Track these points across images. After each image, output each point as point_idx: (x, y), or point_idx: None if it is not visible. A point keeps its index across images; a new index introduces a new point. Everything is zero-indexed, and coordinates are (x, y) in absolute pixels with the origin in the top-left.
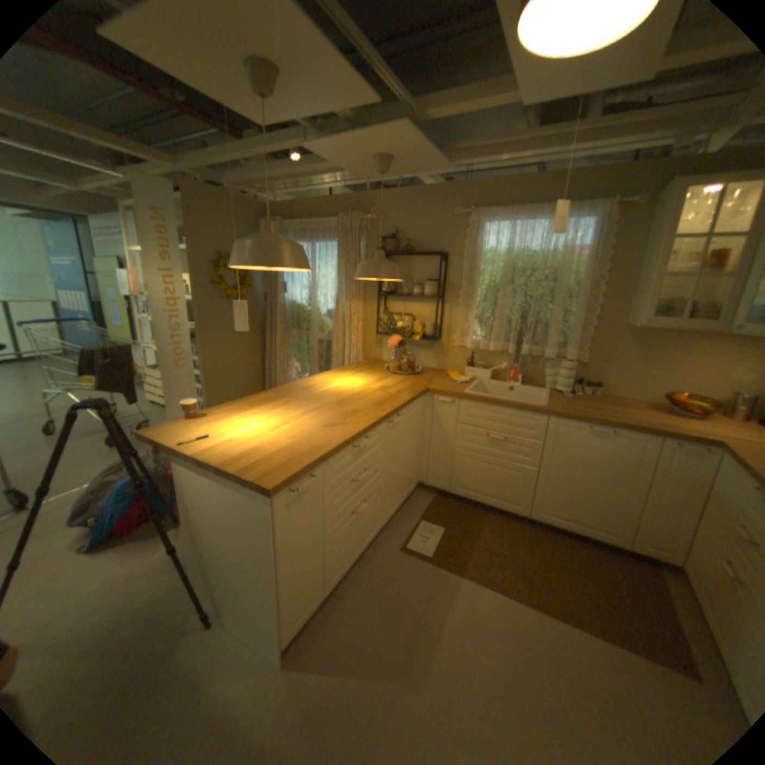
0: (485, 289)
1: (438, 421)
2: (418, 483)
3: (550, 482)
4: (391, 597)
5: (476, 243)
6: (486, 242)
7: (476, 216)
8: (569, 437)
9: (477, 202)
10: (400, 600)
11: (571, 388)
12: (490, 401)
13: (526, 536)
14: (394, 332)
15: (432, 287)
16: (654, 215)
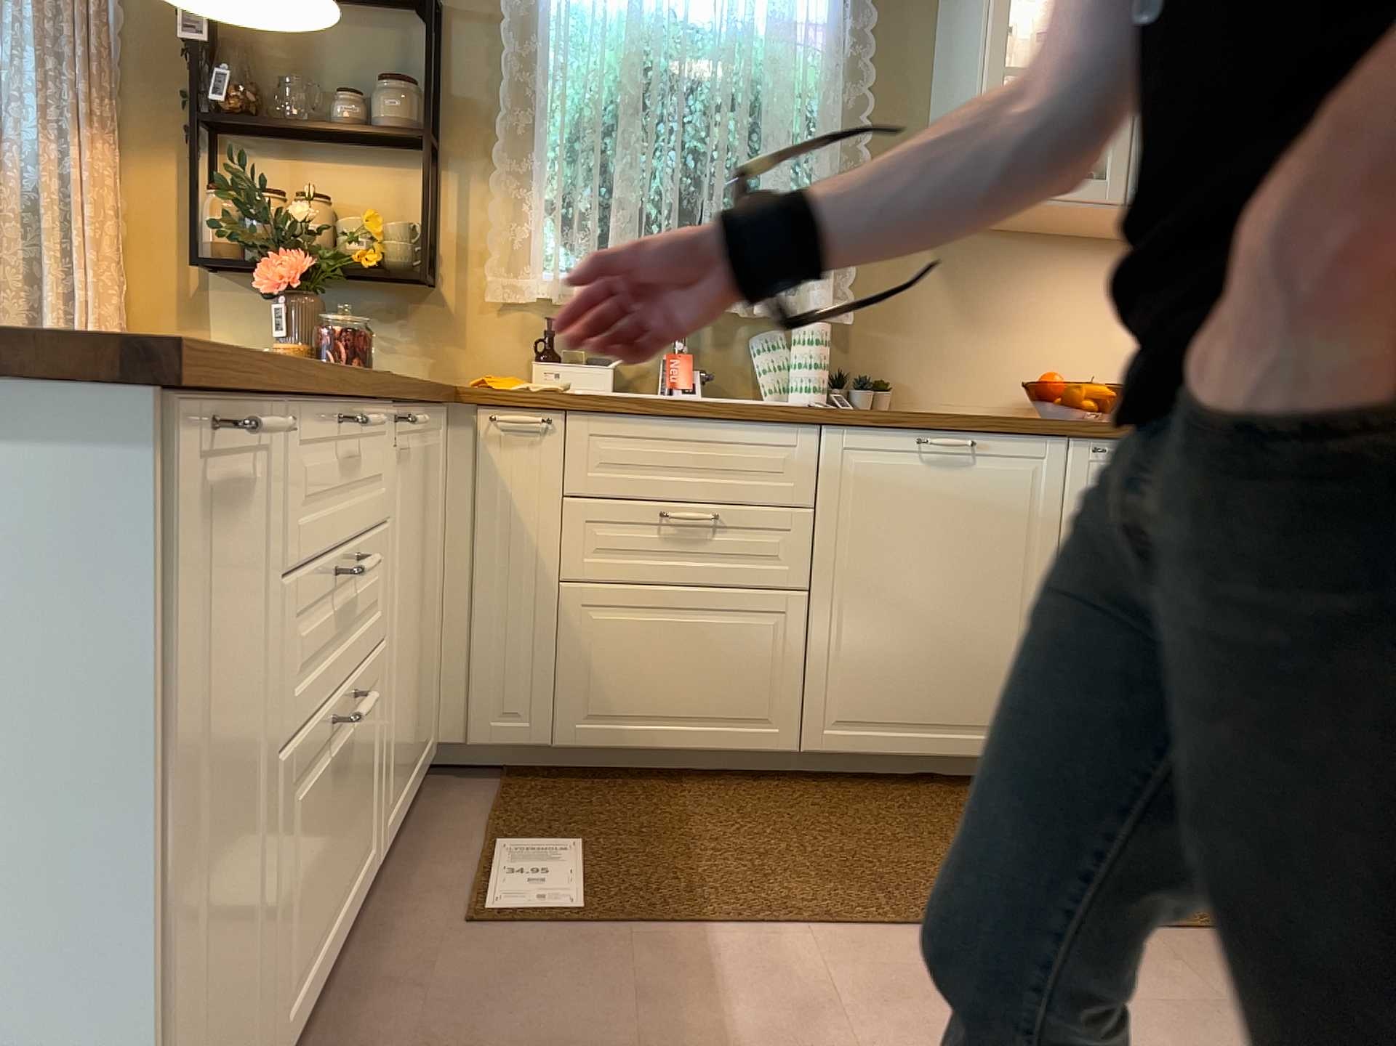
0: (570, 124)
1: (497, 501)
2: (435, 746)
3: (843, 621)
4: (505, 1043)
5: None
6: None
7: None
8: (875, 476)
9: None
10: (540, 1038)
11: (828, 392)
12: (662, 403)
13: (803, 802)
14: (281, 242)
15: (406, 100)
16: None
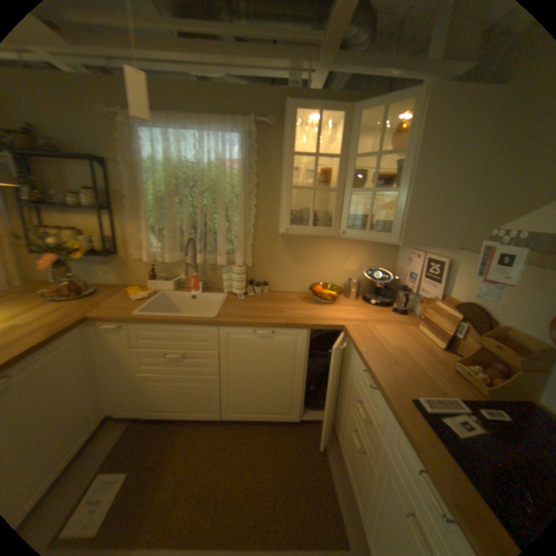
0: (151, 199)
1: (107, 351)
2: (100, 420)
3: (230, 385)
4: None
5: (131, 149)
6: (139, 148)
7: (122, 118)
8: (237, 342)
9: (123, 103)
10: None
11: (243, 290)
12: (158, 321)
13: (217, 440)
14: (45, 250)
15: (86, 196)
16: (282, 138)
